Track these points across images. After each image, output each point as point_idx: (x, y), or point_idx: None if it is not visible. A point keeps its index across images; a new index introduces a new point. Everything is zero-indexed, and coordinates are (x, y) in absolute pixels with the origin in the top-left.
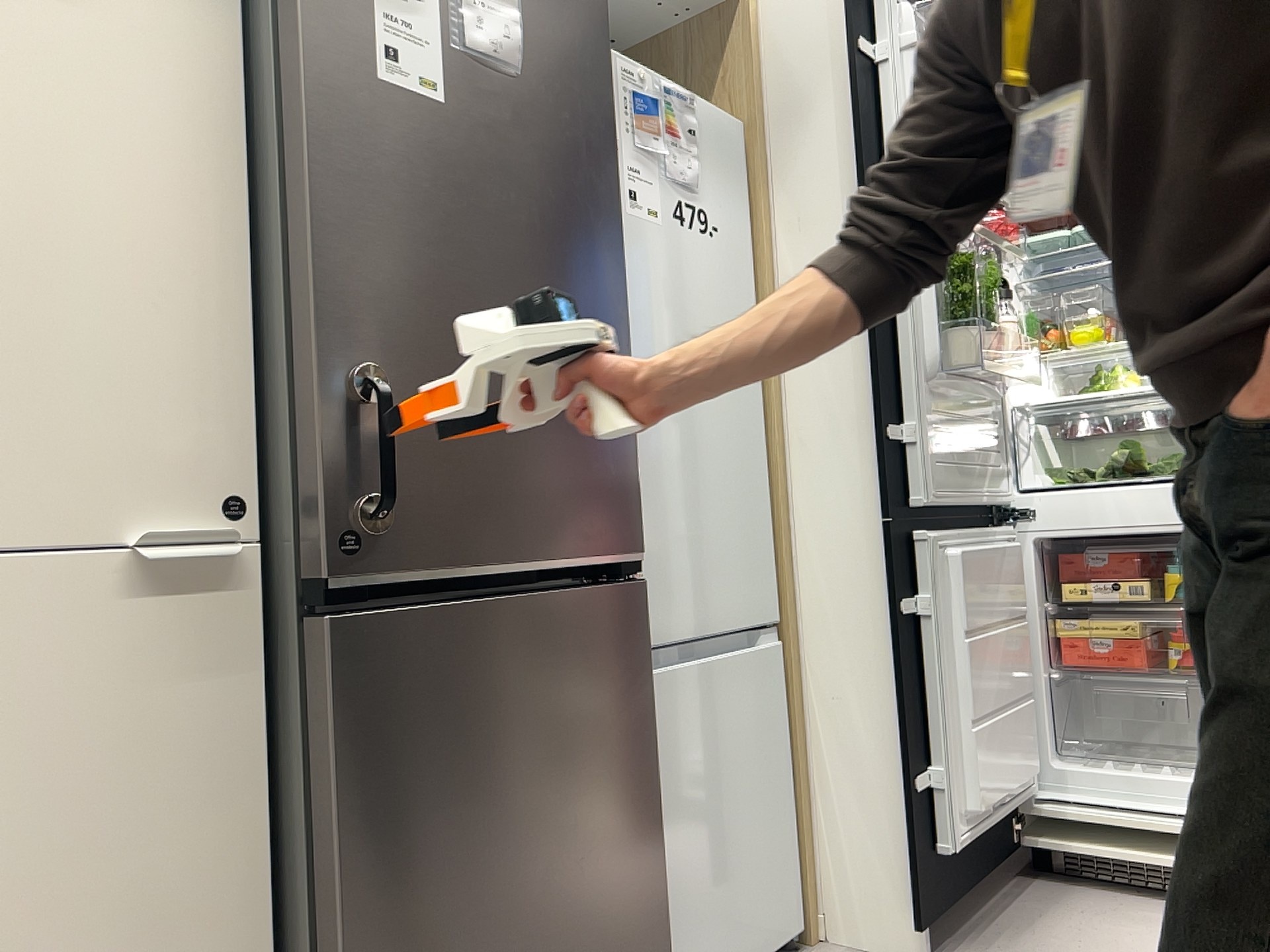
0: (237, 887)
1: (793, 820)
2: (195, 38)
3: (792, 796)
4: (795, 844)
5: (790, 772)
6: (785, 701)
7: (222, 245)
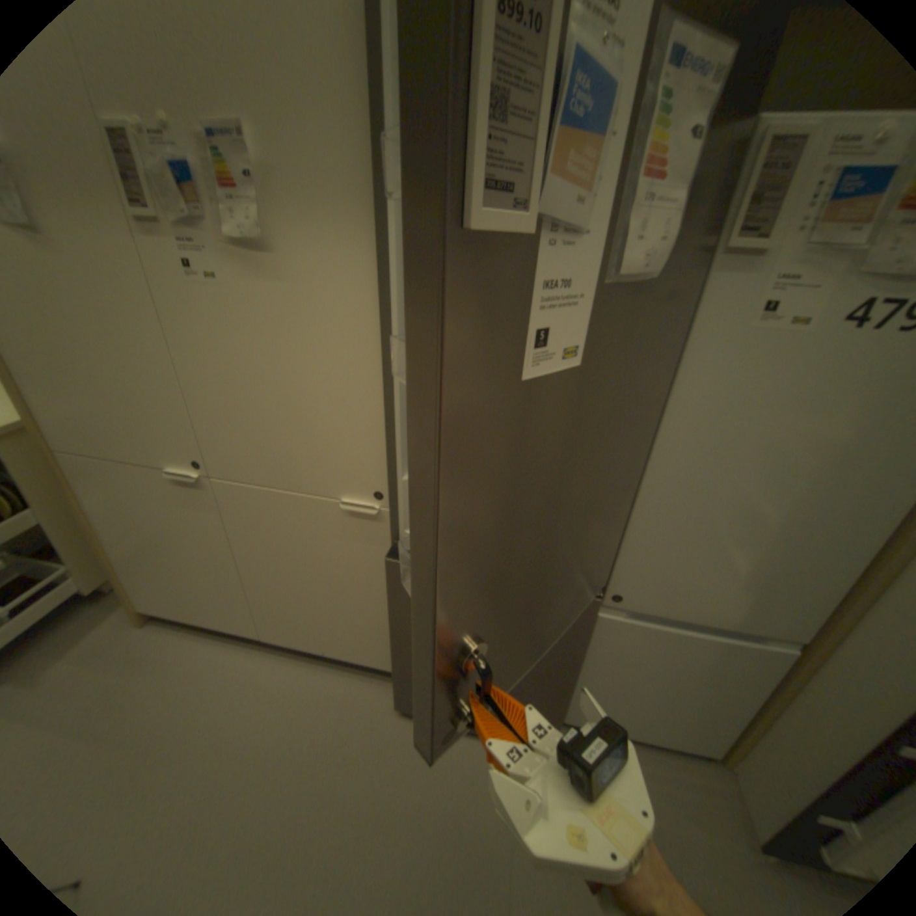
0: (384, 598)
1: (750, 721)
2: (355, 275)
3: (756, 712)
4: (744, 729)
5: (763, 704)
6: (785, 675)
7: (373, 387)
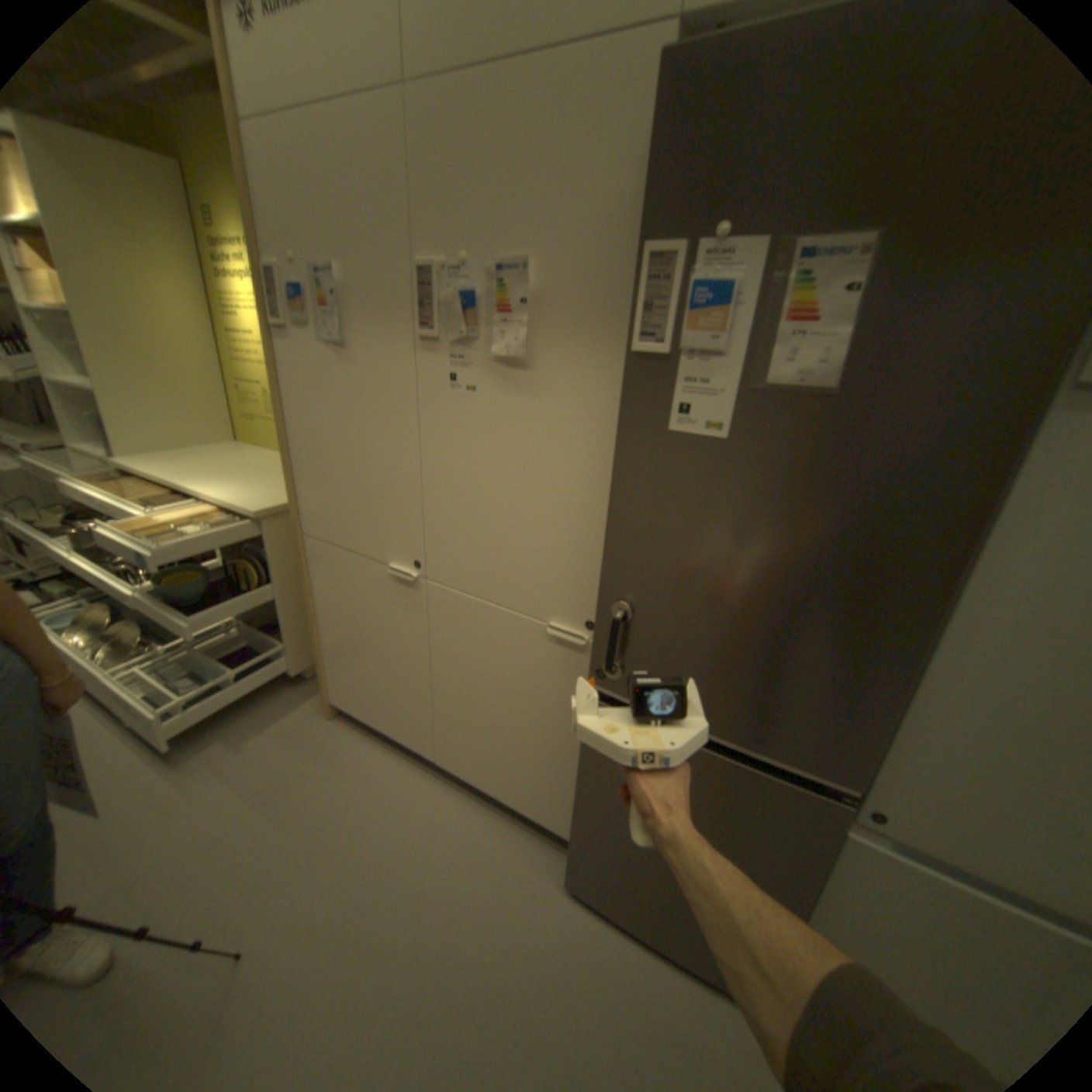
0: (575, 746)
1: None
2: (607, 394)
3: None
4: None
5: None
6: None
7: (605, 508)
